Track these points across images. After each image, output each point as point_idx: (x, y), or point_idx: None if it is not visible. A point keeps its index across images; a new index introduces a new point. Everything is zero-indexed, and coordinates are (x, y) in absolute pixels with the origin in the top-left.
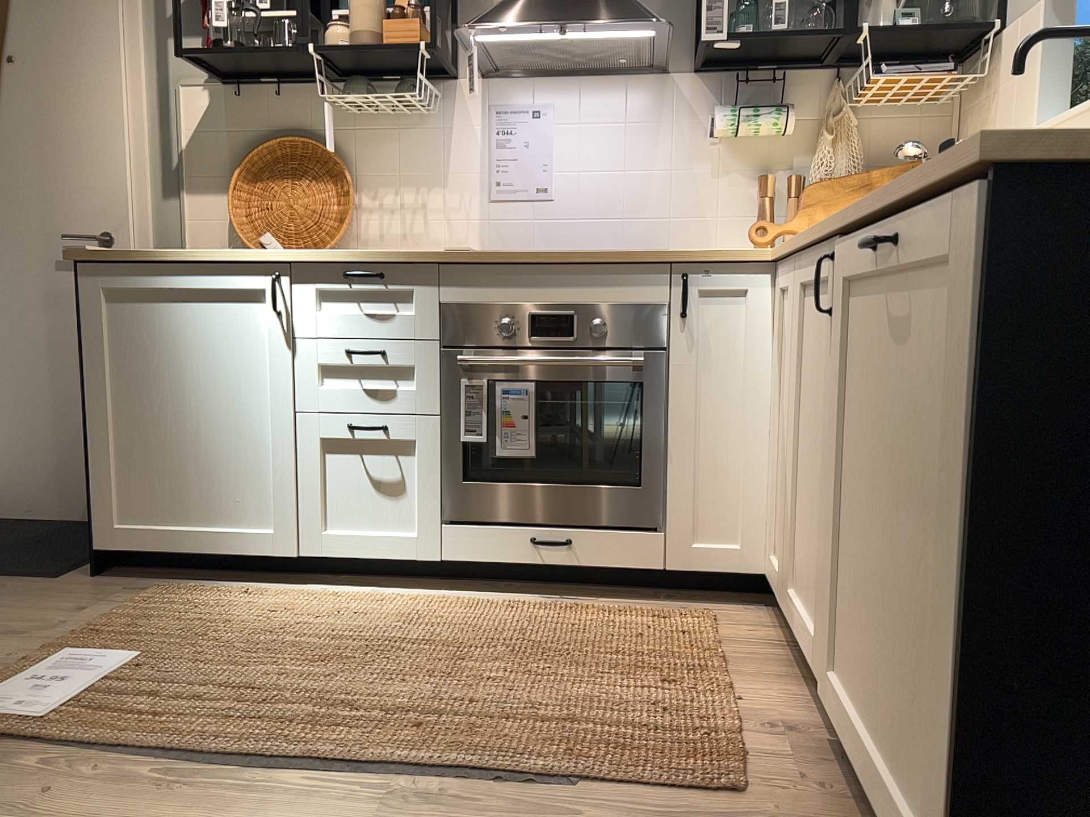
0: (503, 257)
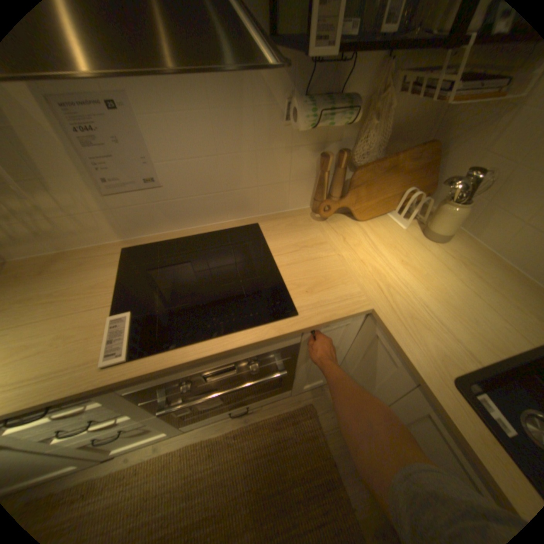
0: (165, 370)
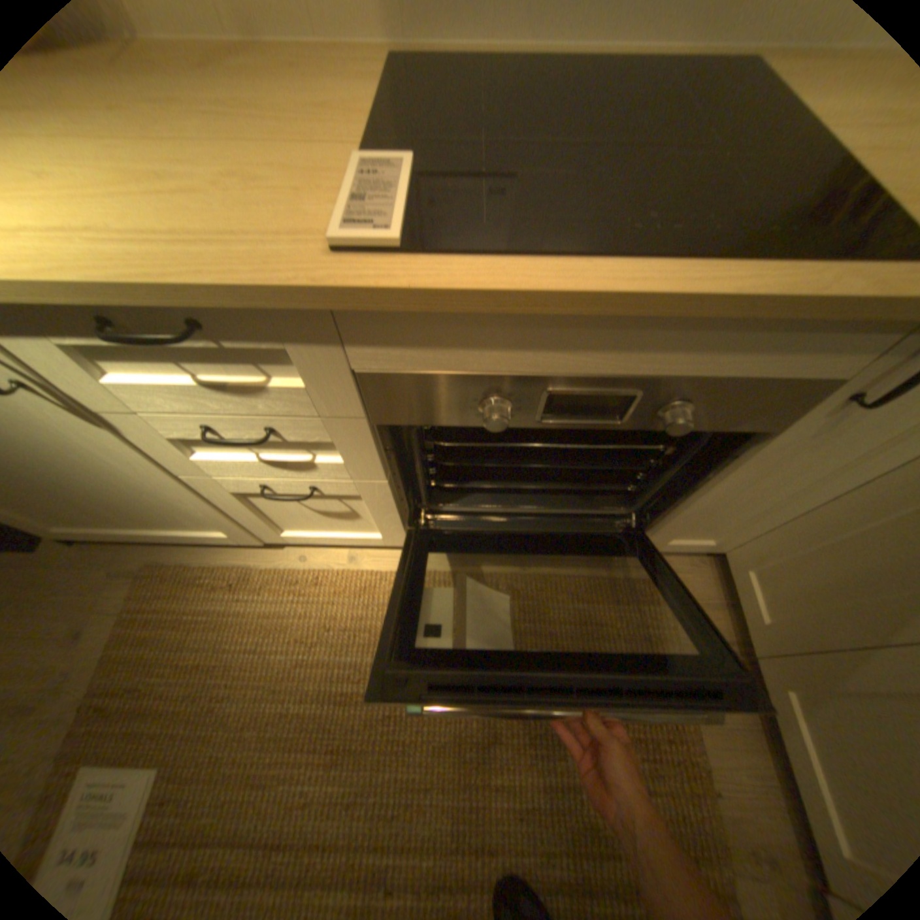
0: (502, 301)
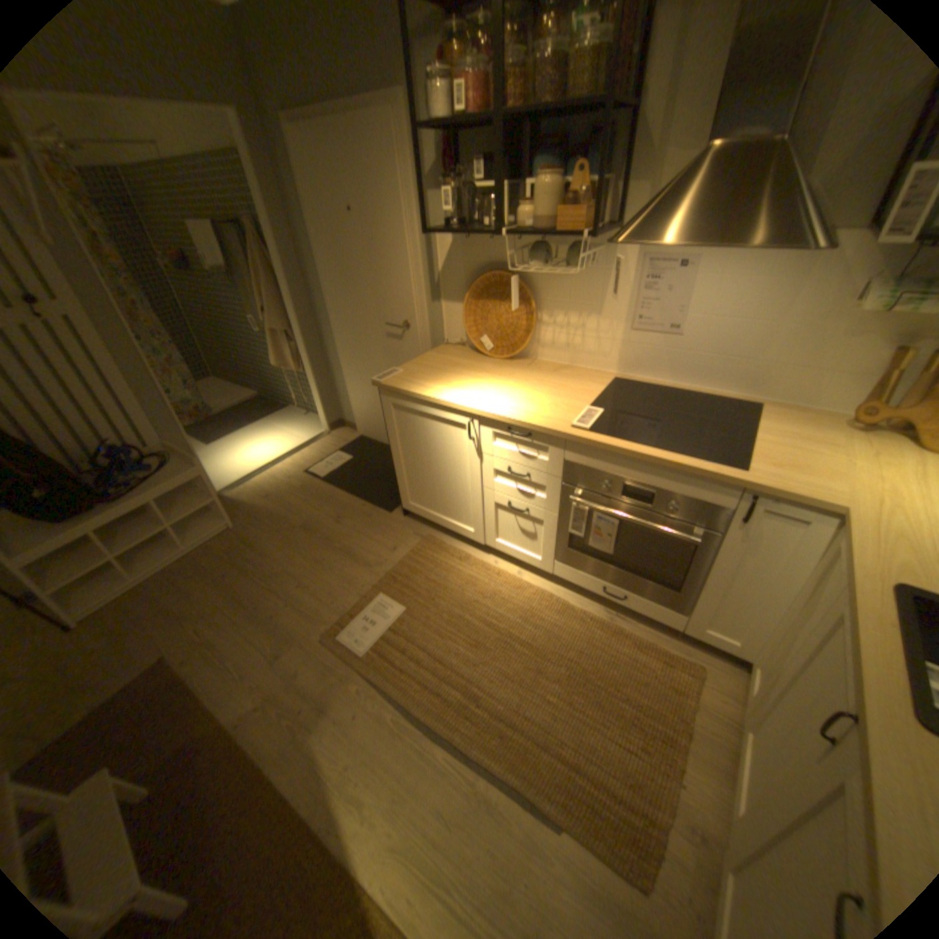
0: (608, 448)
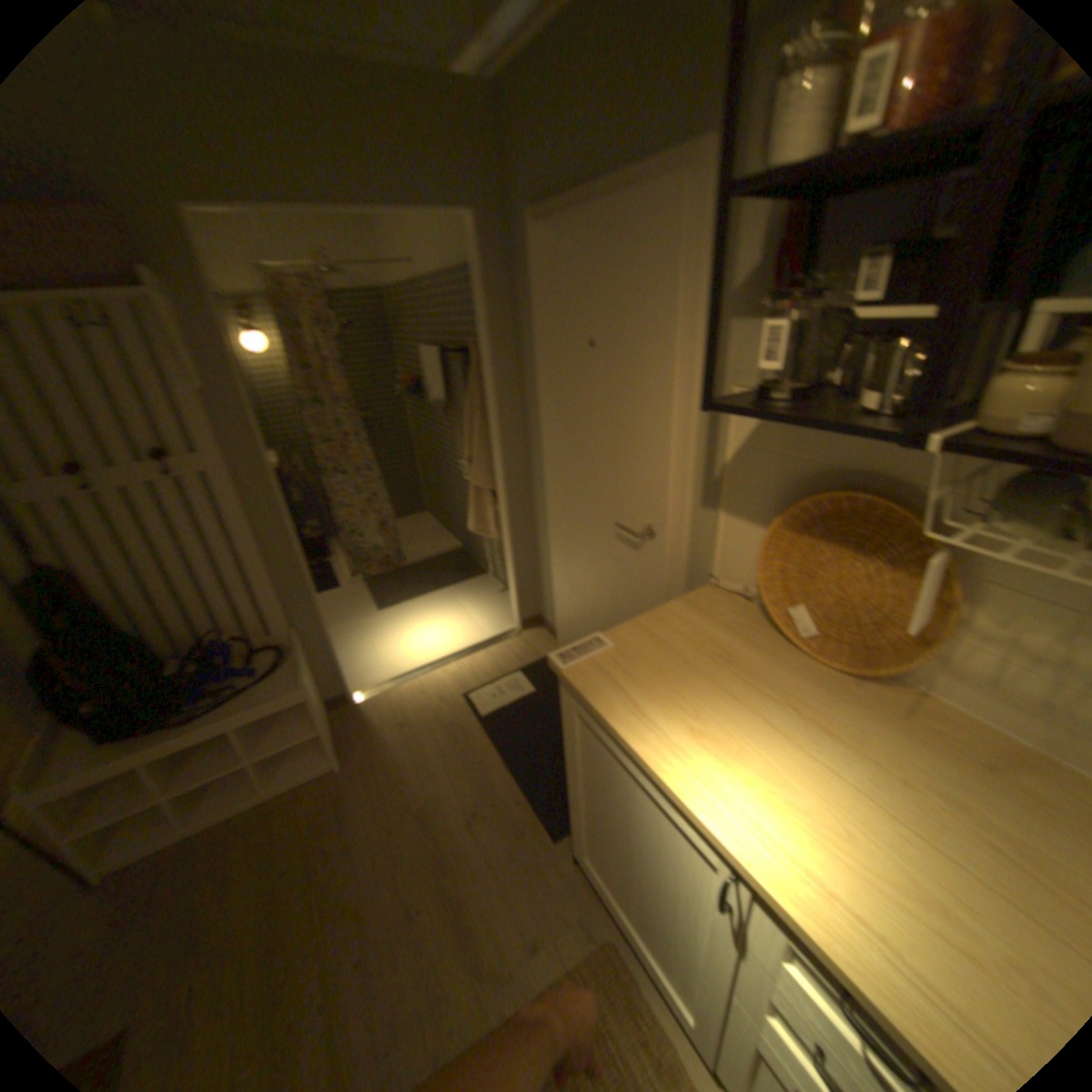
0: None
